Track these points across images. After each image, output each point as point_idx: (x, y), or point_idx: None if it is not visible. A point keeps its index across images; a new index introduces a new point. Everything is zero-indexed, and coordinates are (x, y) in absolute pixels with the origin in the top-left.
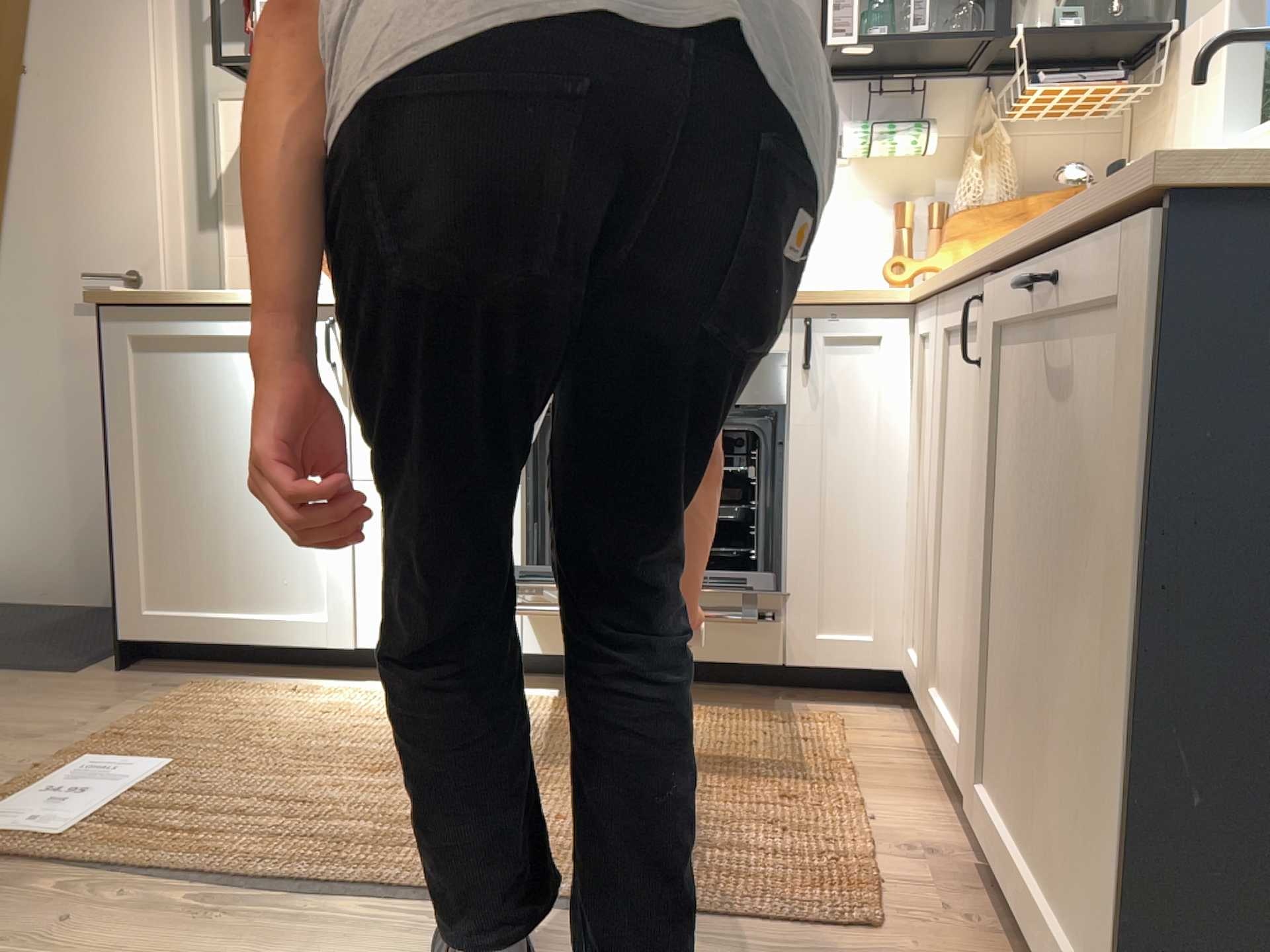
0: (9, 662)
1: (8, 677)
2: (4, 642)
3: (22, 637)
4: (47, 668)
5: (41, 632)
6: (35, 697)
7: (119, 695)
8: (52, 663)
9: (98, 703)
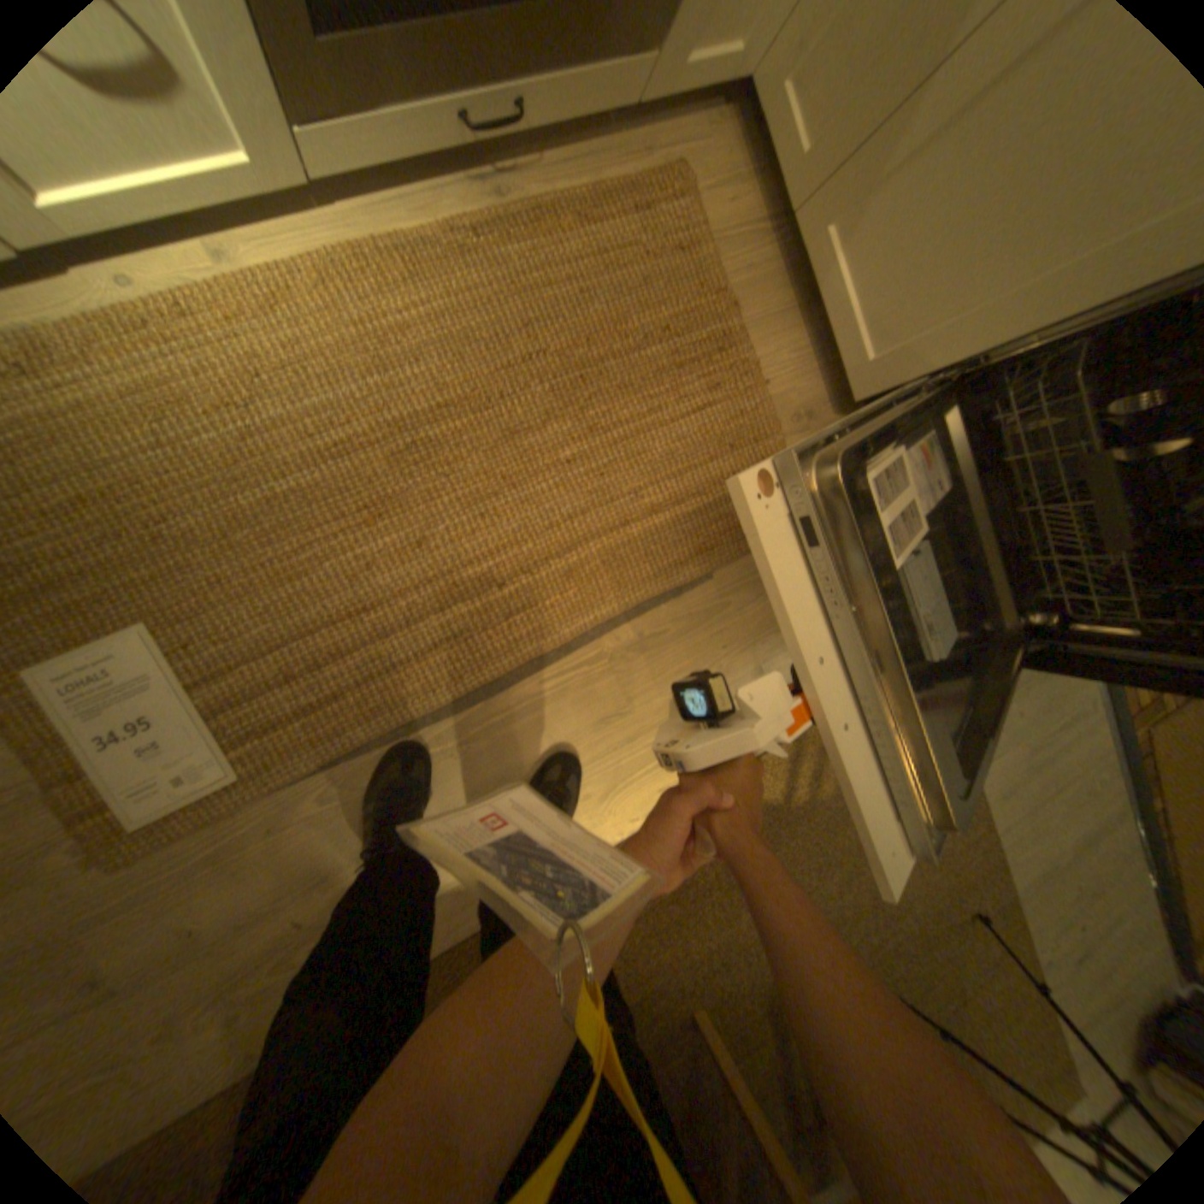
0: None
1: None
2: None
3: None
4: None
5: None
6: None
7: None
8: None
9: None
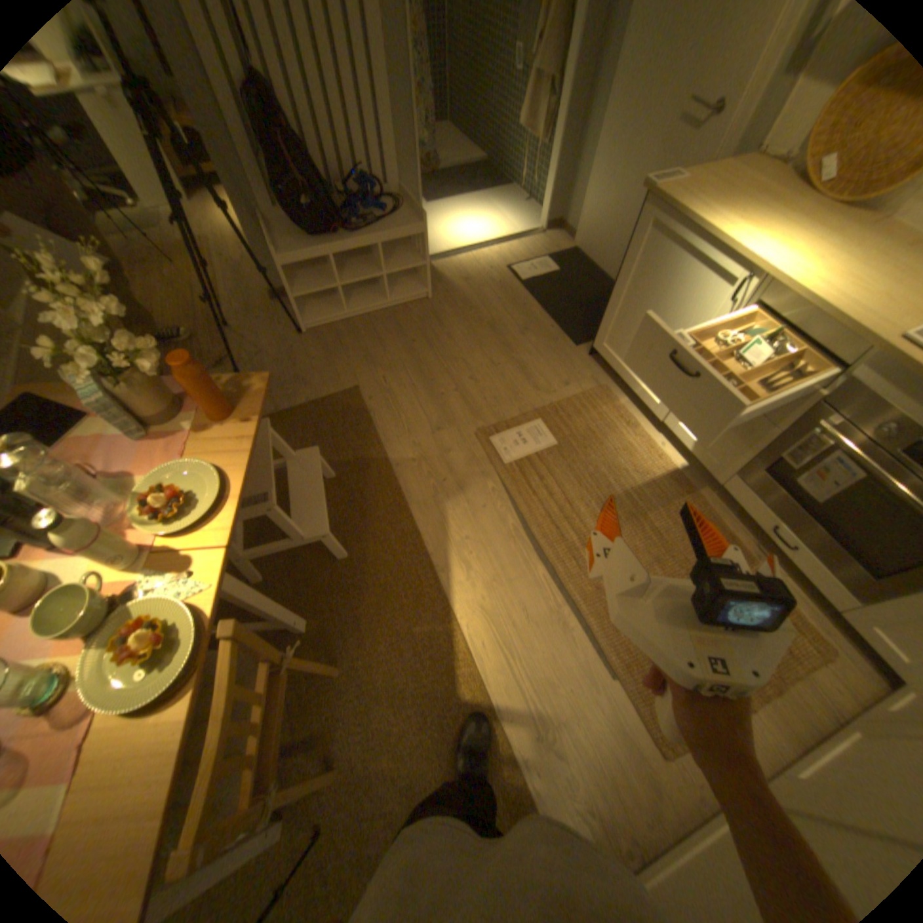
0: (564, 323)
1: (558, 334)
2: (572, 303)
3: (580, 302)
4: (571, 337)
5: (588, 301)
6: (555, 358)
7: (578, 376)
8: (575, 333)
9: (569, 376)
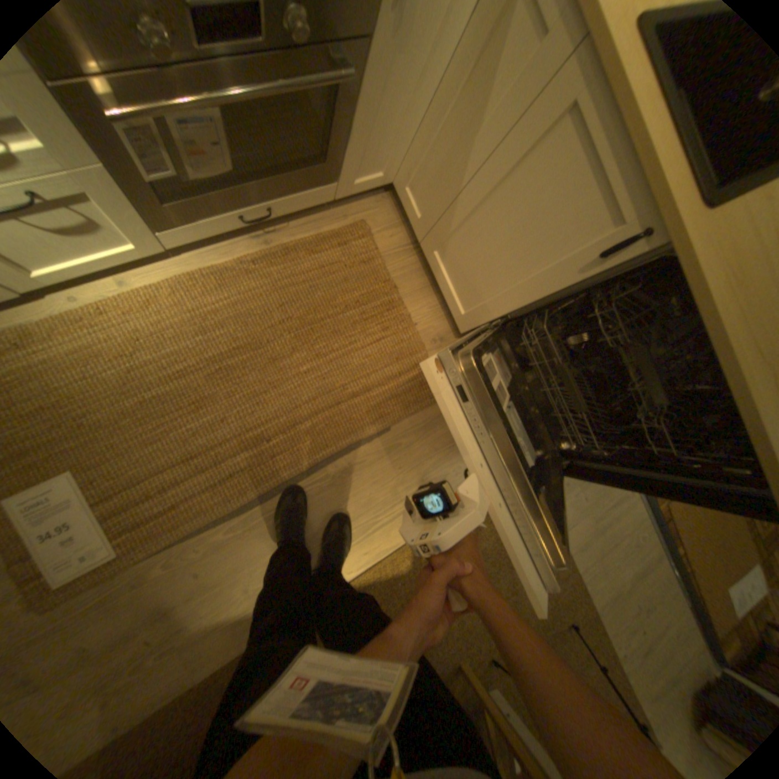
0: None
1: None
2: None
3: None
4: None
5: None
6: None
7: None
8: None
9: None
